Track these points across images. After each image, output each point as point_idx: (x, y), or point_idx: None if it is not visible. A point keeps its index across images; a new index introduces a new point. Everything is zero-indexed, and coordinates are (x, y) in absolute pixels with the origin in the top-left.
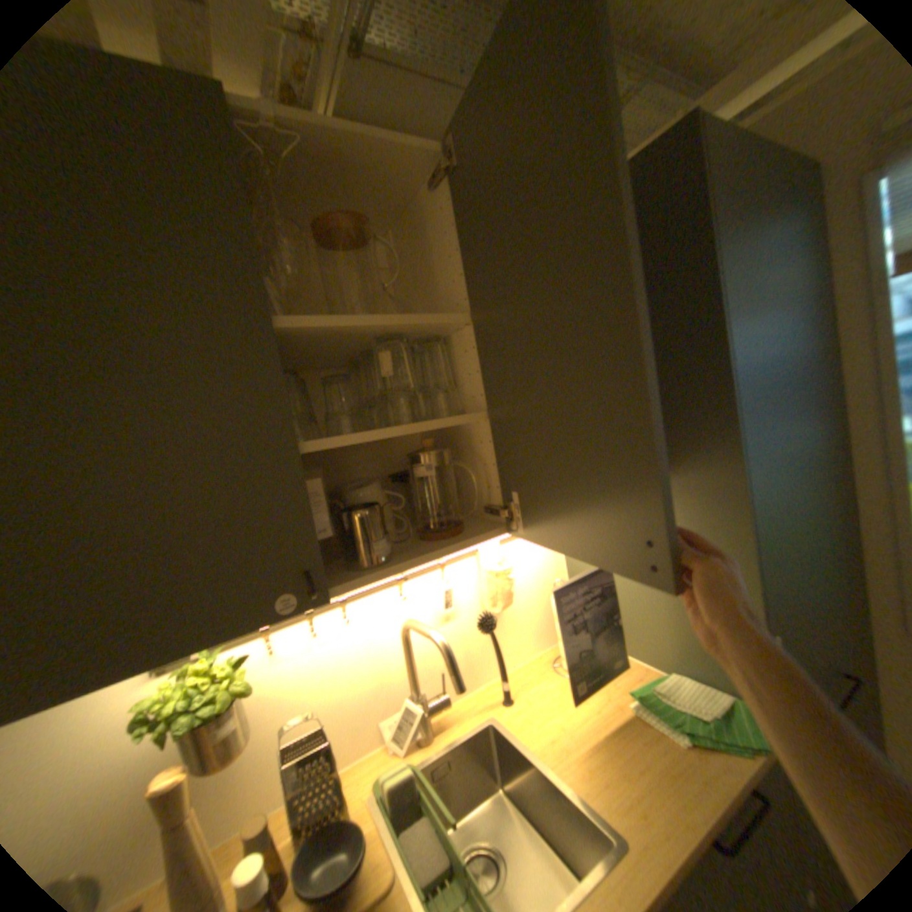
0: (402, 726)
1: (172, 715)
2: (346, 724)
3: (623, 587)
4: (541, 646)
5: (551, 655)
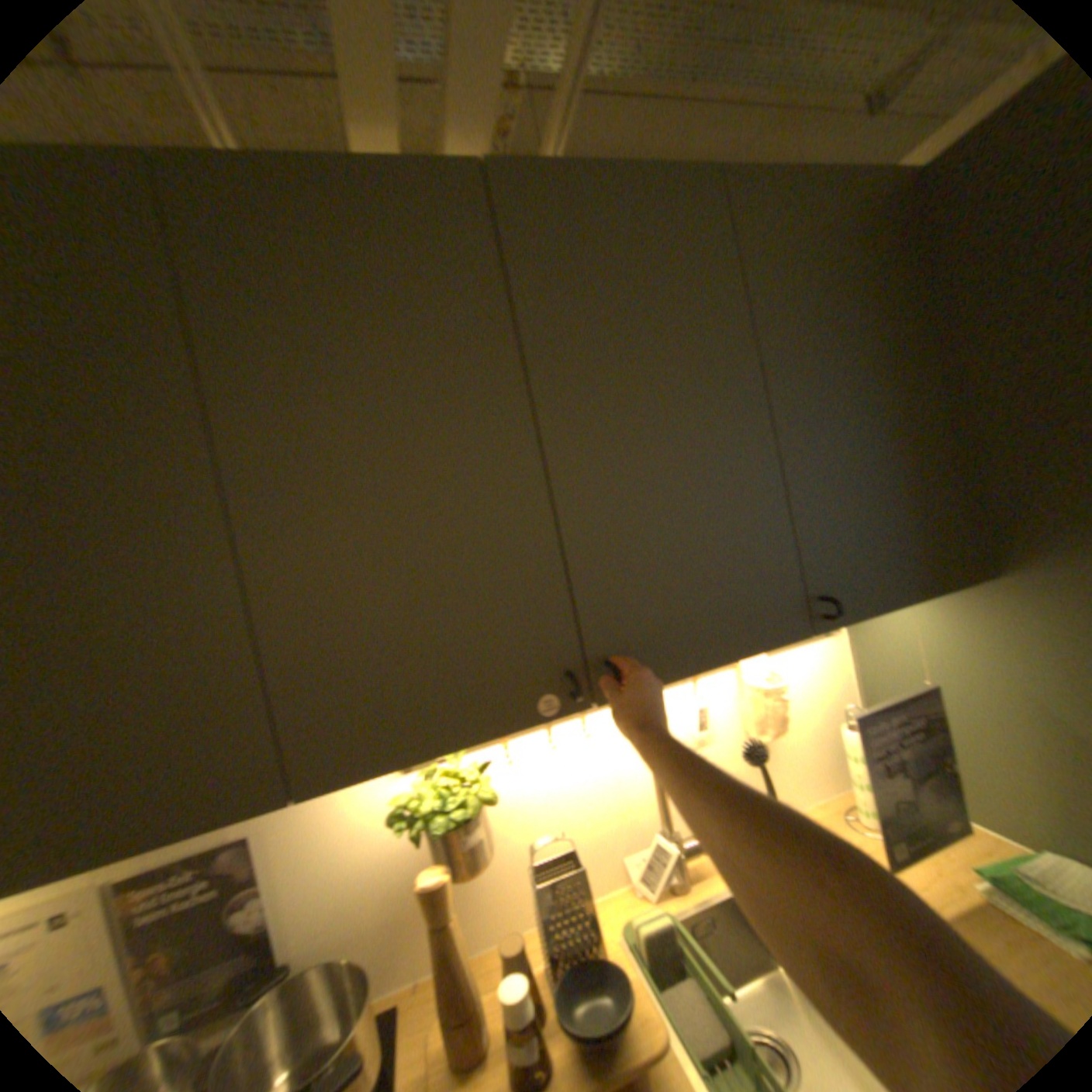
0: (653, 866)
1: (424, 815)
2: (589, 853)
3: (953, 722)
4: (825, 791)
5: (841, 804)
